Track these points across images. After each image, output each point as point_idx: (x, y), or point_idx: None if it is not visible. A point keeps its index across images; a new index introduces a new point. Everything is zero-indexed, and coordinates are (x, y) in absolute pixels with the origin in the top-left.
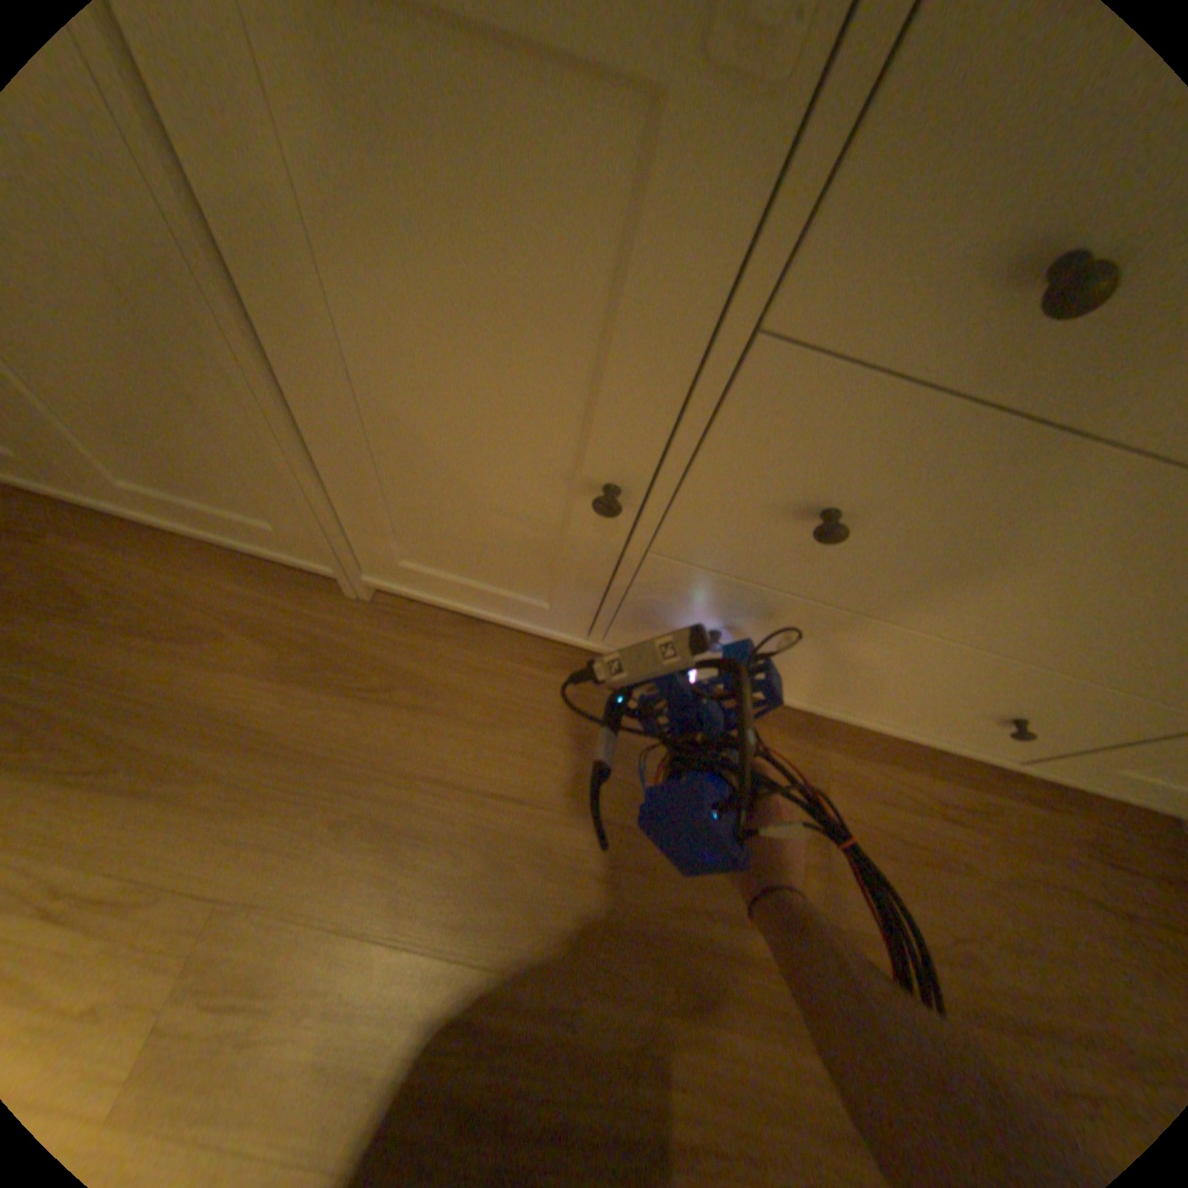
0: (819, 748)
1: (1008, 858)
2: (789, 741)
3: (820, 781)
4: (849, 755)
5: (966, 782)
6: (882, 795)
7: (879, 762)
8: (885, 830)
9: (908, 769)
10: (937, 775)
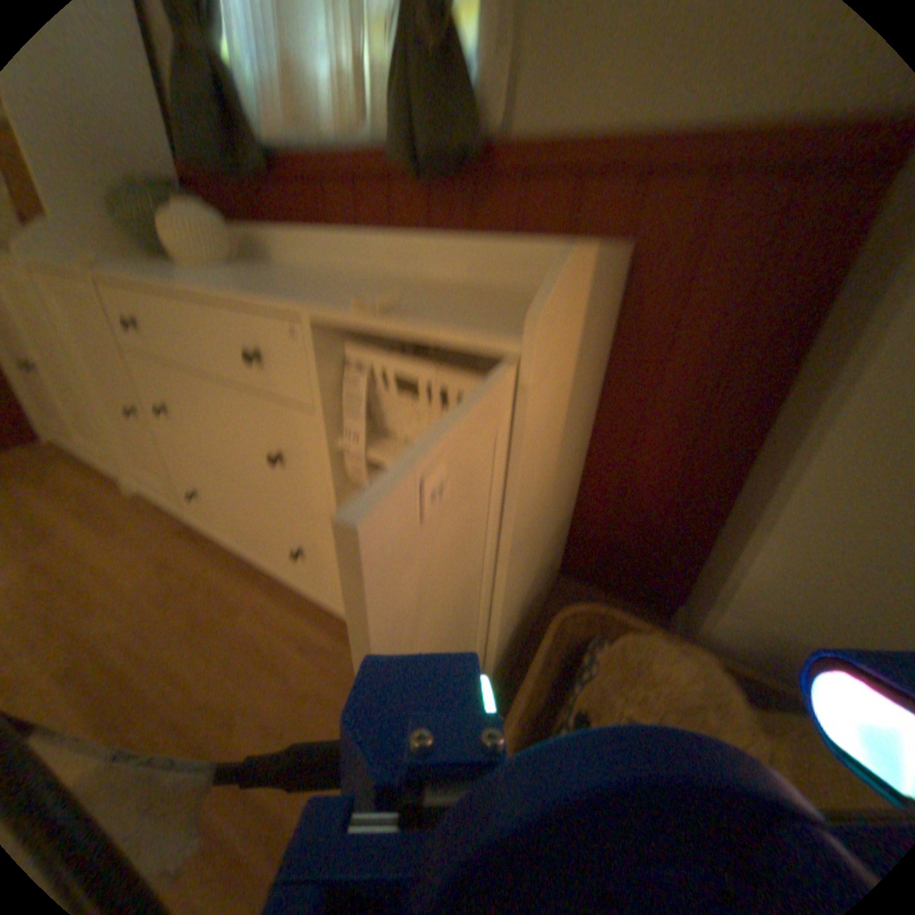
0: (260, 592)
1: (317, 679)
2: (248, 584)
3: (244, 605)
4: (274, 599)
5: (333, 633)
6: (271, 622)
7: (288, 607)
8: (254, 638)
9: (302, 616)
10: (317, 624)
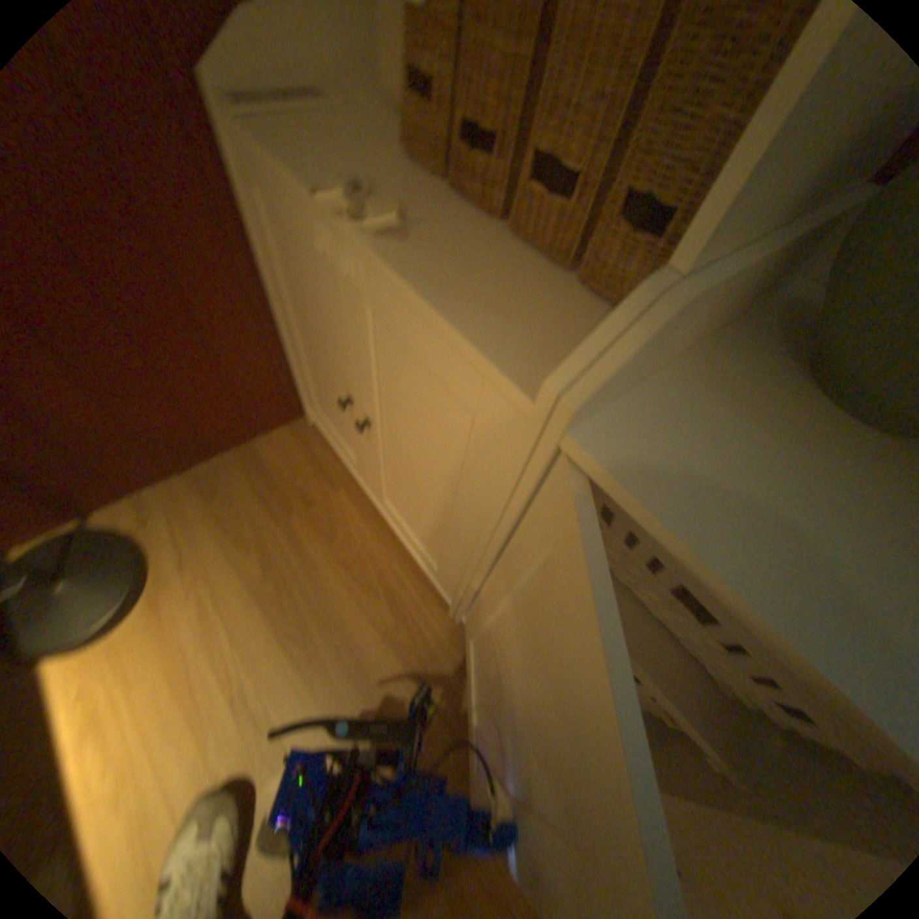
0: None
1: None
2: None
3: None
4: None
5: None
6: None
7: None
8: None
9: None
10: None
